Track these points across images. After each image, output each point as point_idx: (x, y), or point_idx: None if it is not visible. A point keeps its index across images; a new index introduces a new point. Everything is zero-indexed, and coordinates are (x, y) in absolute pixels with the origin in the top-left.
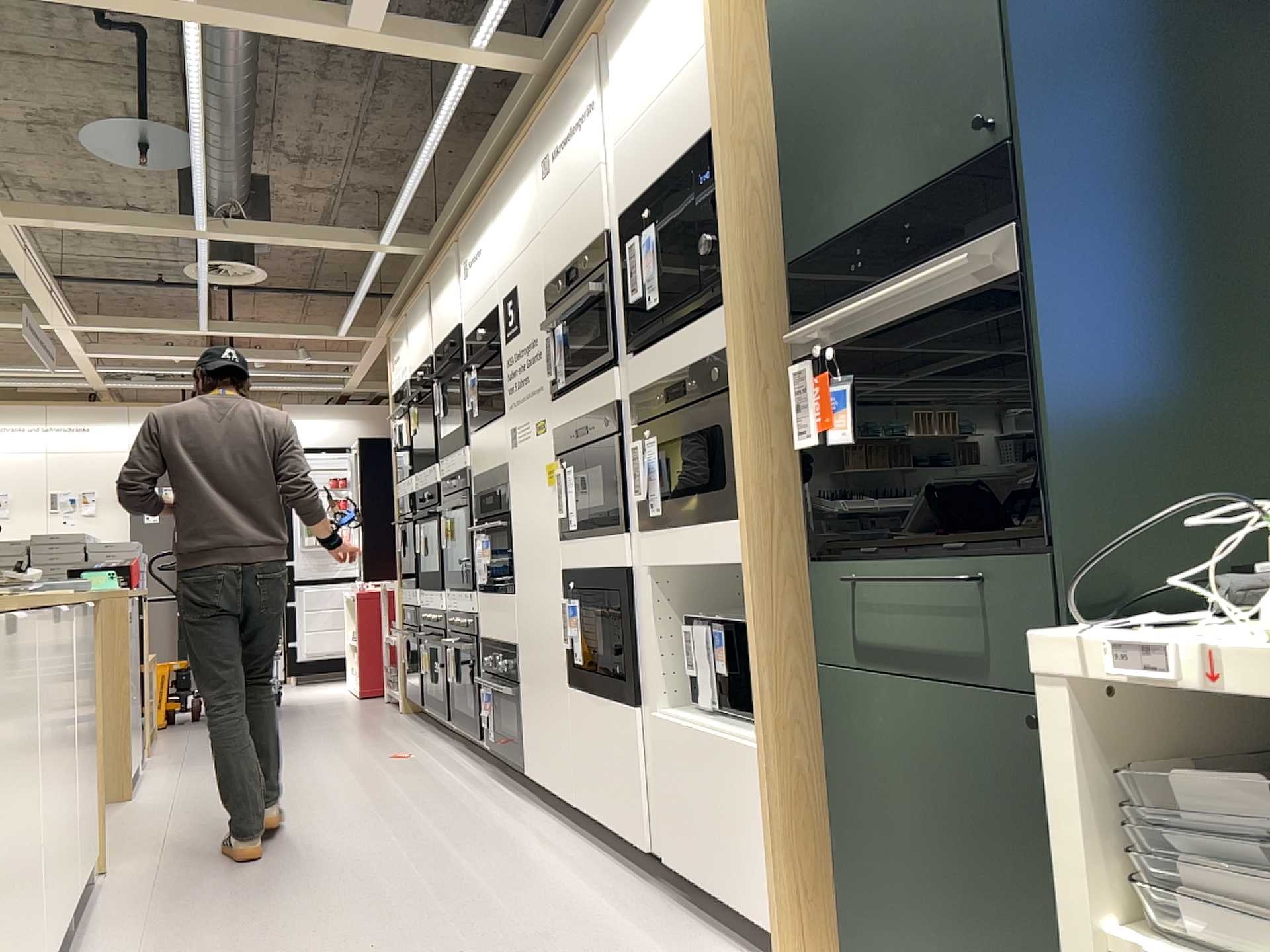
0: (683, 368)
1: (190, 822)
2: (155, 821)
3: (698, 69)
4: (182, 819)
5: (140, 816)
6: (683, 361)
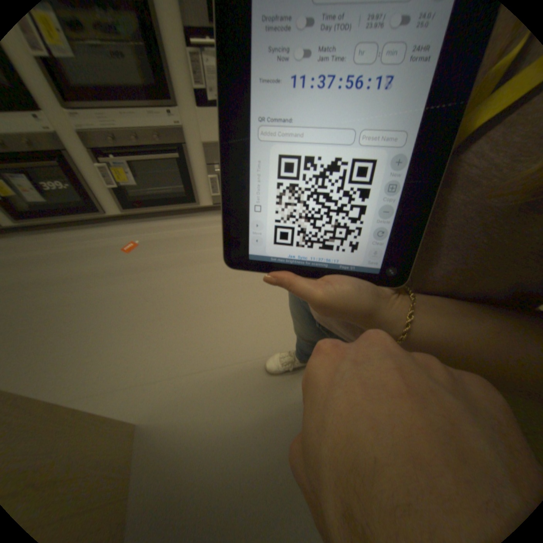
0: None
1: (243, 348)
2: (229, 375)
3: None
4: (232, 356)
5: (205, 394)
6: None
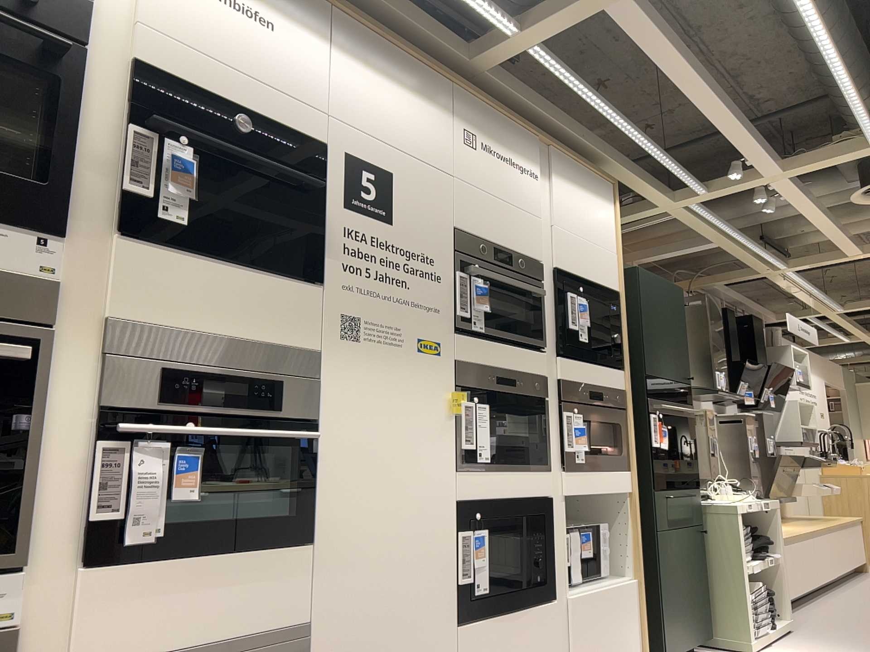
0: (598, 385)
1: None
2: None
3: (609, 257)
4: None
5: None
6: (598, 381)
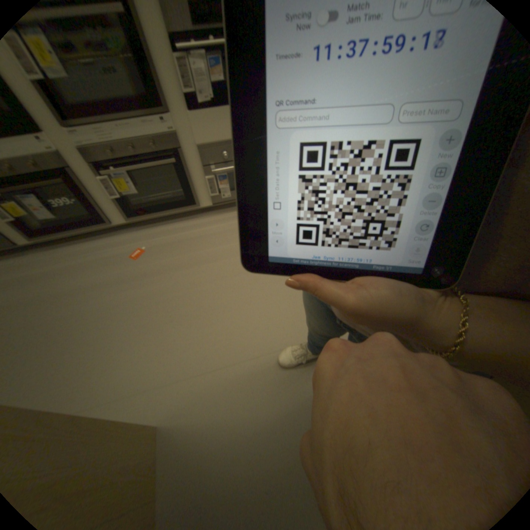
0: None
1: (254, 343)
2: (243, 371)
3: None
4: (245, 352)
5: (221, 392)
6: None
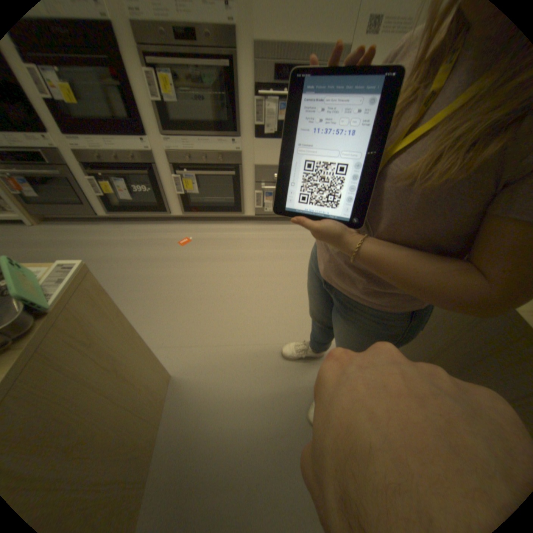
0: None
1: (265, 333)
2: (250, 352)
3: None
4: (255, 338)
5: (228, 363)
6: None
